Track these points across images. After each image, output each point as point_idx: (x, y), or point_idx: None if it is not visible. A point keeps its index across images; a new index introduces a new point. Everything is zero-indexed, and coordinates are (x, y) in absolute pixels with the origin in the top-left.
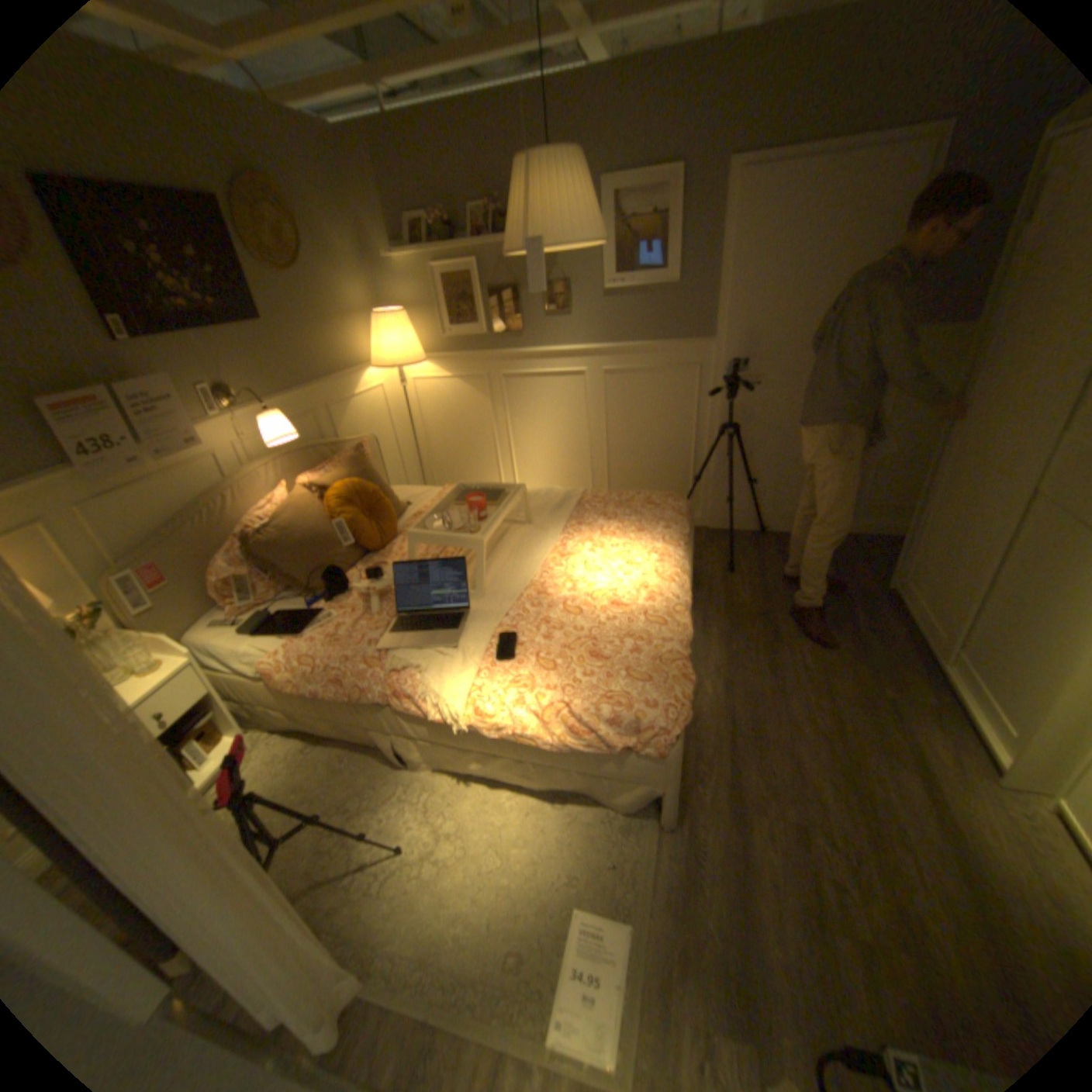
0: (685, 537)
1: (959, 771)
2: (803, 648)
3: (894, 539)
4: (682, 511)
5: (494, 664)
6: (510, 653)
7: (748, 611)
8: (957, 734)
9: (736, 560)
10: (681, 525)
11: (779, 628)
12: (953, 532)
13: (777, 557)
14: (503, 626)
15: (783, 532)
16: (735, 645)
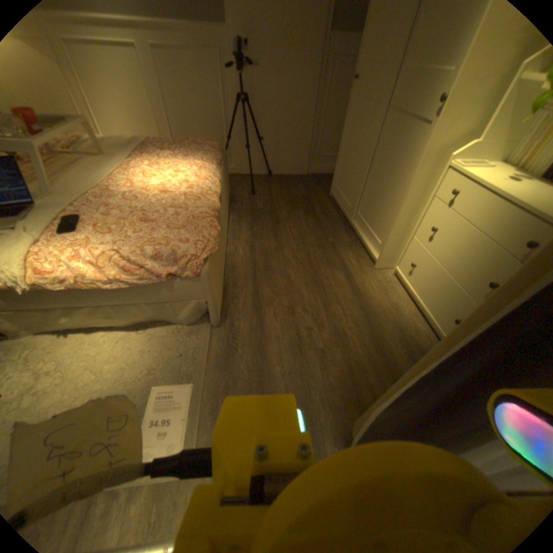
0: (217, 159)
1: (358, 265)
2: (290, 225)
3: (331, 175)
4: (215, 146)
5: (54, 235)
6: (71, 226)
7: (262, 211)
8: (358, 250)
9: (256, 188)
10: (215, 153)
11: (278, 217)
12: (356, 150)
13: (277, 185)
14: (67, 211)
15: (280, 174)
16: (255, 228)
